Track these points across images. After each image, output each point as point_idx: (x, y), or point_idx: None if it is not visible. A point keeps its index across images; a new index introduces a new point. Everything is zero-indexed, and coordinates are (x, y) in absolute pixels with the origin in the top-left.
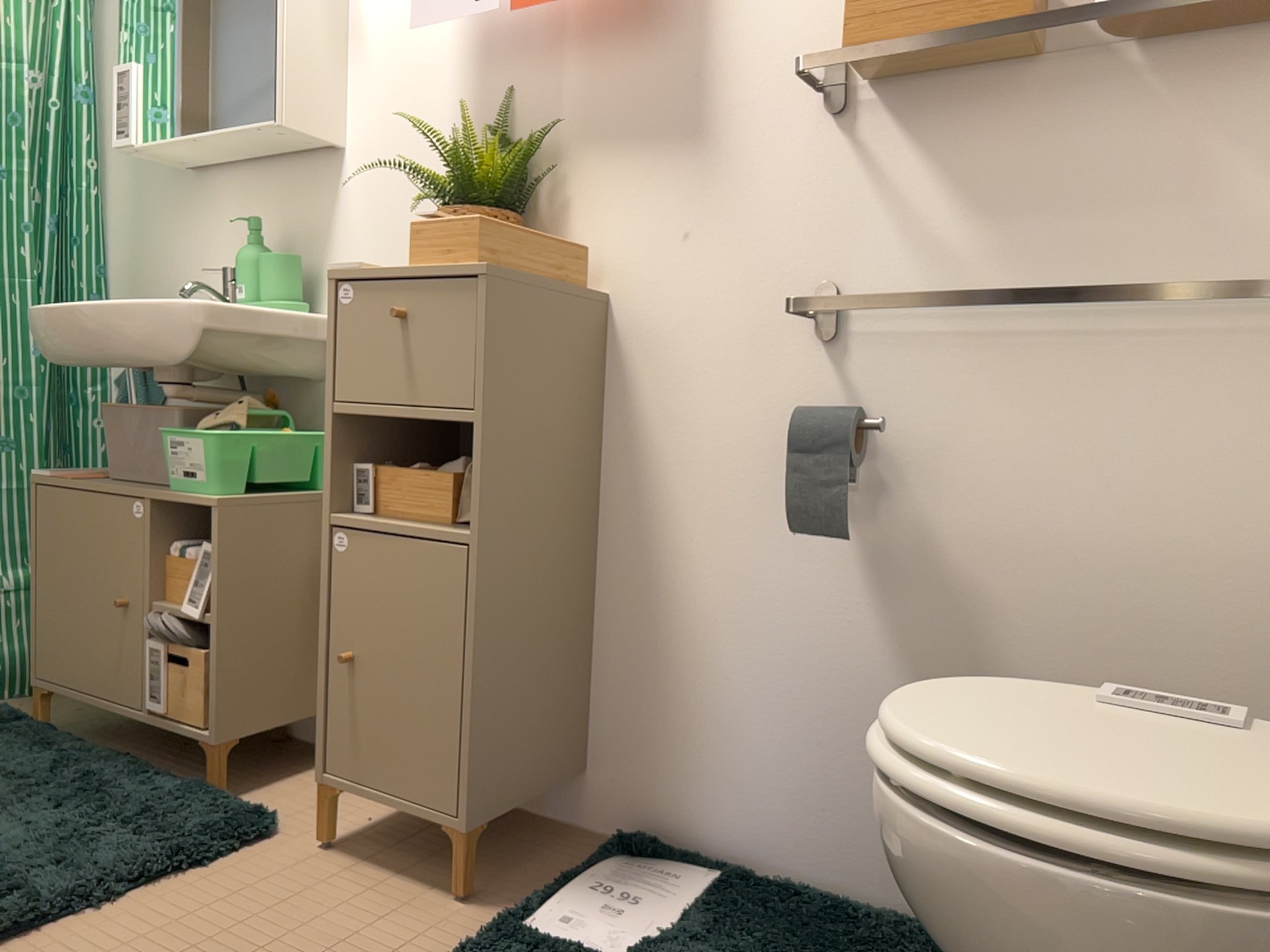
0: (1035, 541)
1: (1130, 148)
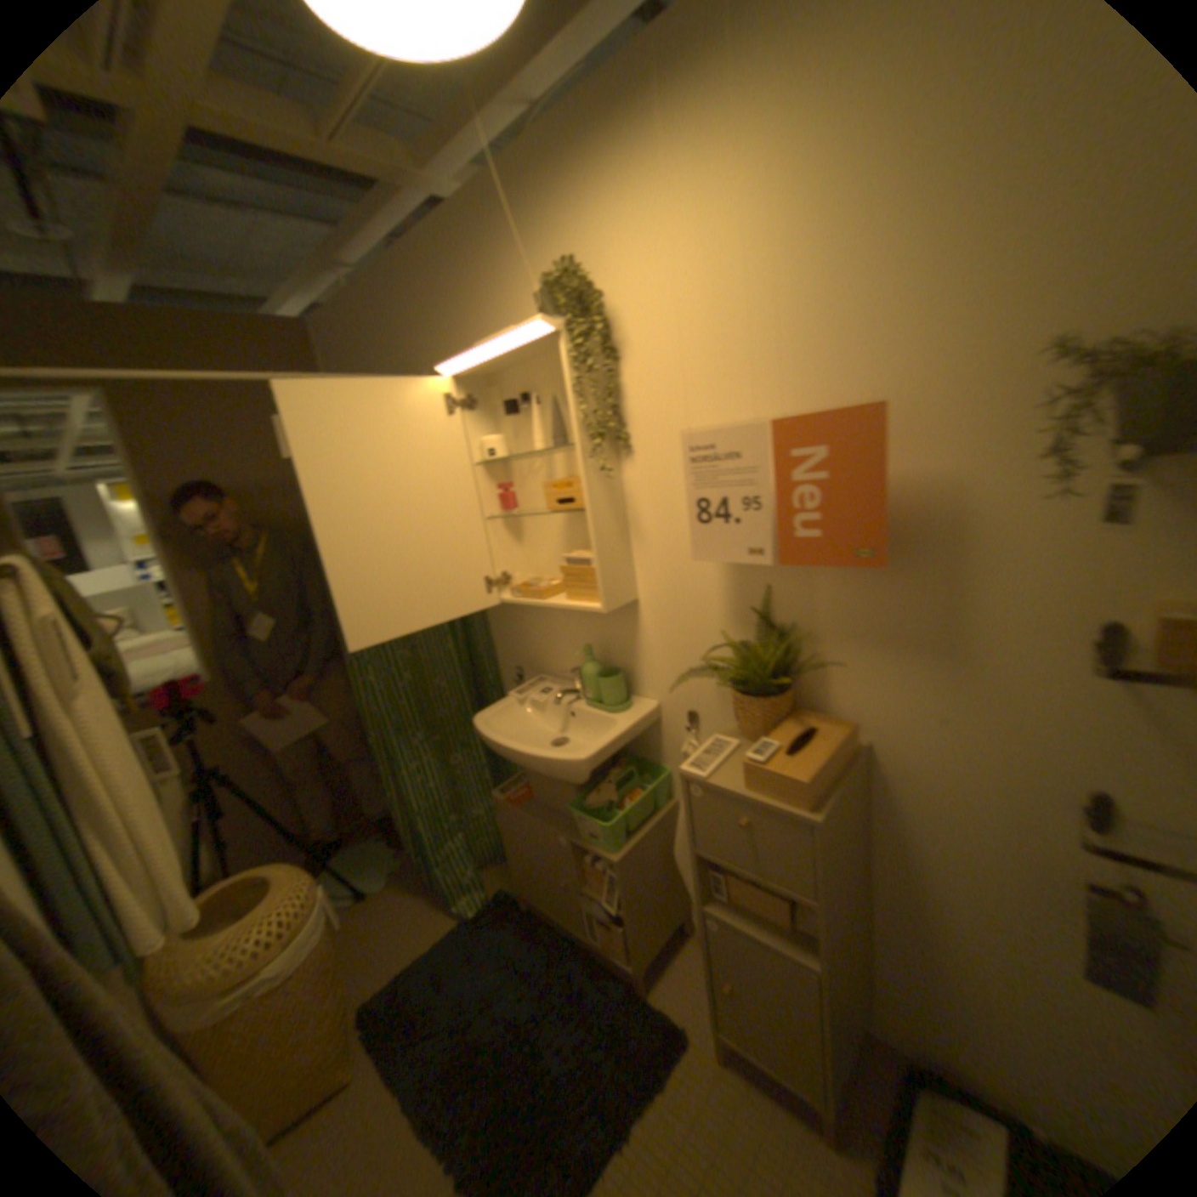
0: None
1: None
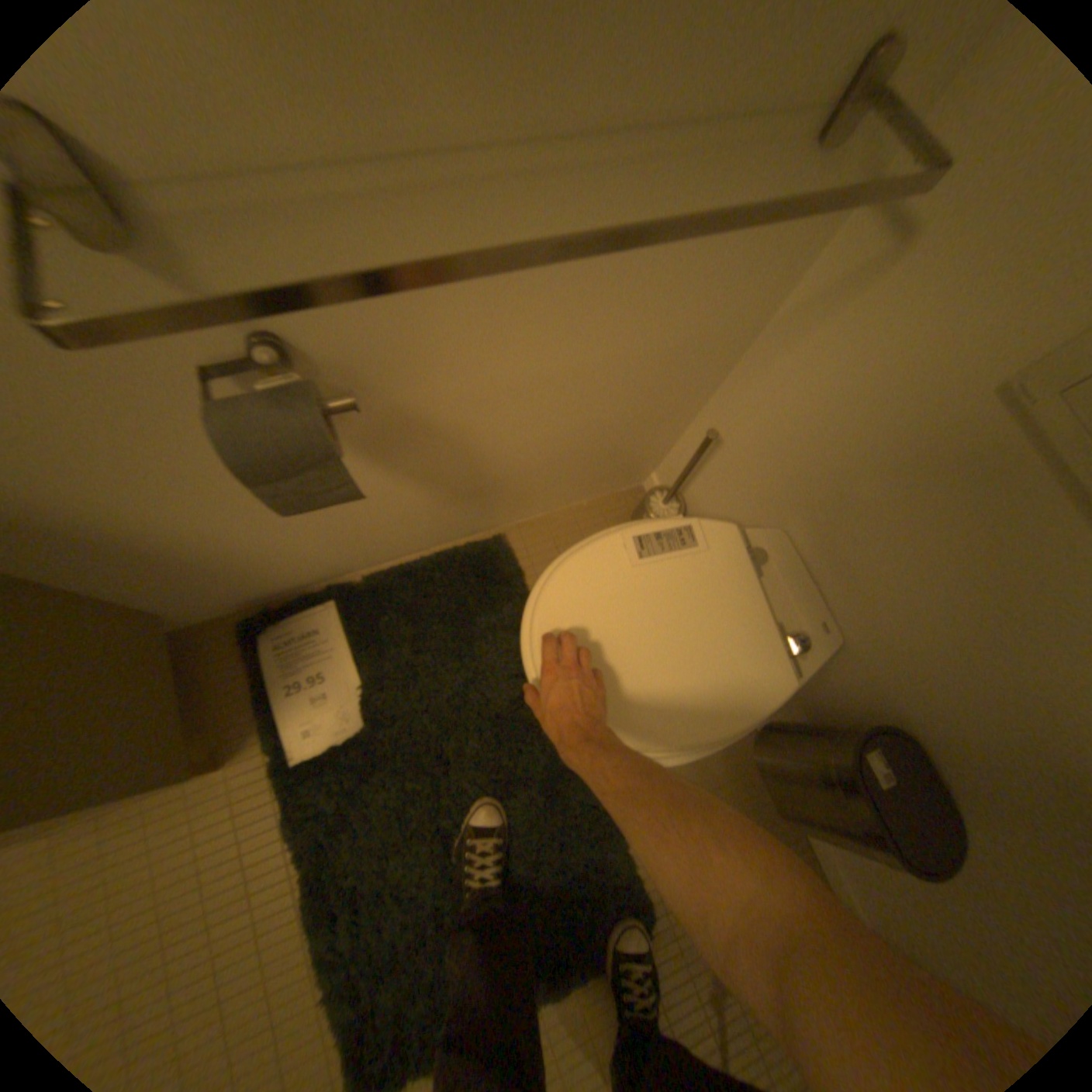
0: (507, 381)
1: None
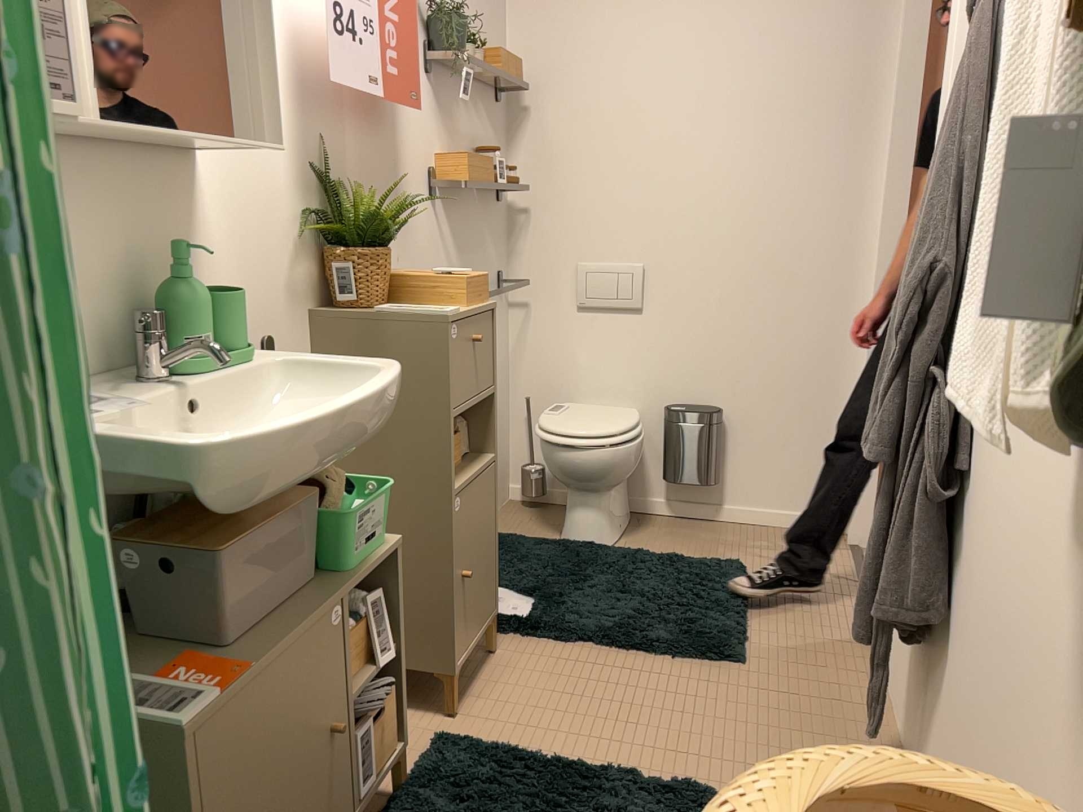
0: None
1: (479, 235)
